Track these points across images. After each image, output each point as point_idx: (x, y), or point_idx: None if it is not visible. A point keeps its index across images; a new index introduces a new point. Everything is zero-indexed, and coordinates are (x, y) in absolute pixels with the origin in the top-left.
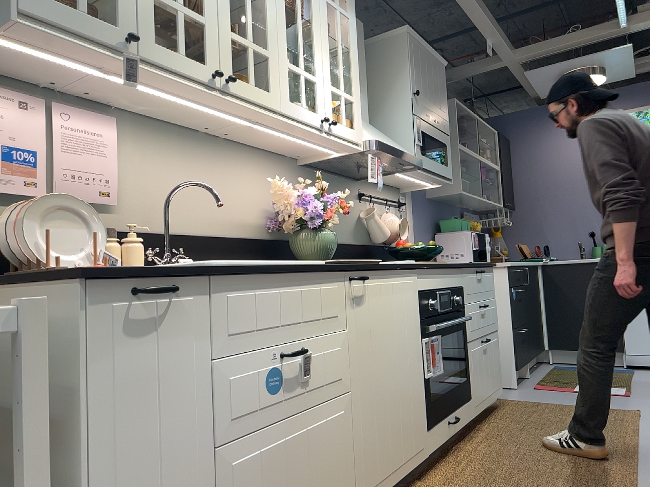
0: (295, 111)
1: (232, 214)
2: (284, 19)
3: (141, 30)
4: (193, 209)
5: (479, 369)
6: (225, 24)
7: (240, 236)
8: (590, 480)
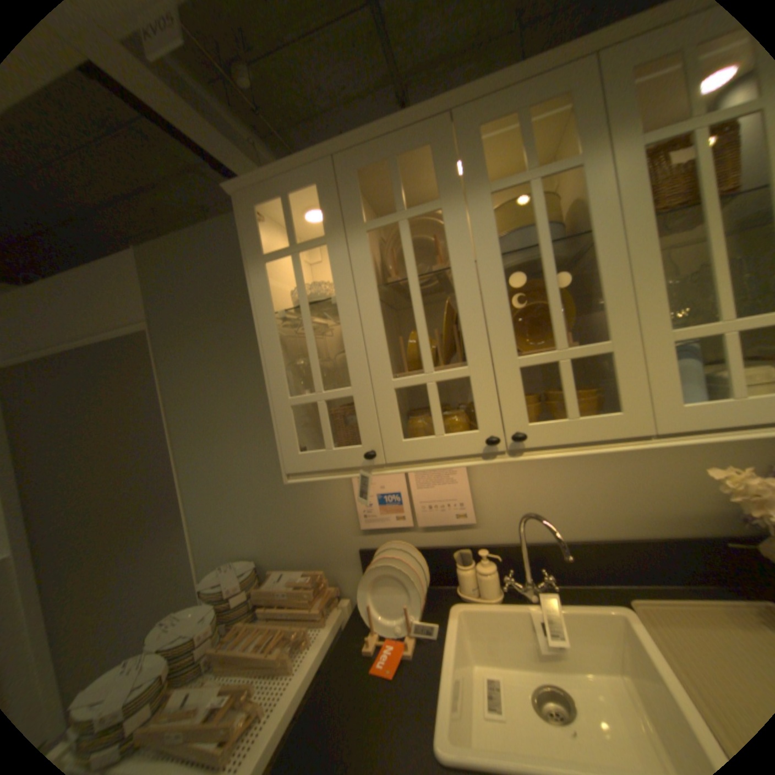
0: (706, 418)
1: (655, 507)
2: (655, 251)
3: (386, 434)
4: (580, 511)
5: None
6: (506, 353)
7: (674, 537)
8: None
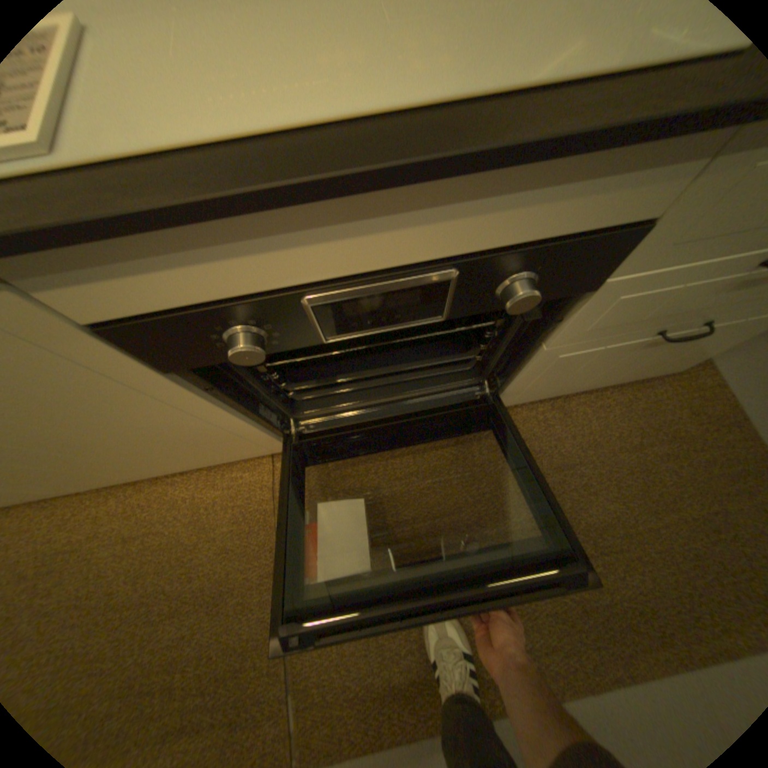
0: None
1: None
2: None
3: None
4: None
5: (576, 371)
6: None
7: None
8: (419, 656)
